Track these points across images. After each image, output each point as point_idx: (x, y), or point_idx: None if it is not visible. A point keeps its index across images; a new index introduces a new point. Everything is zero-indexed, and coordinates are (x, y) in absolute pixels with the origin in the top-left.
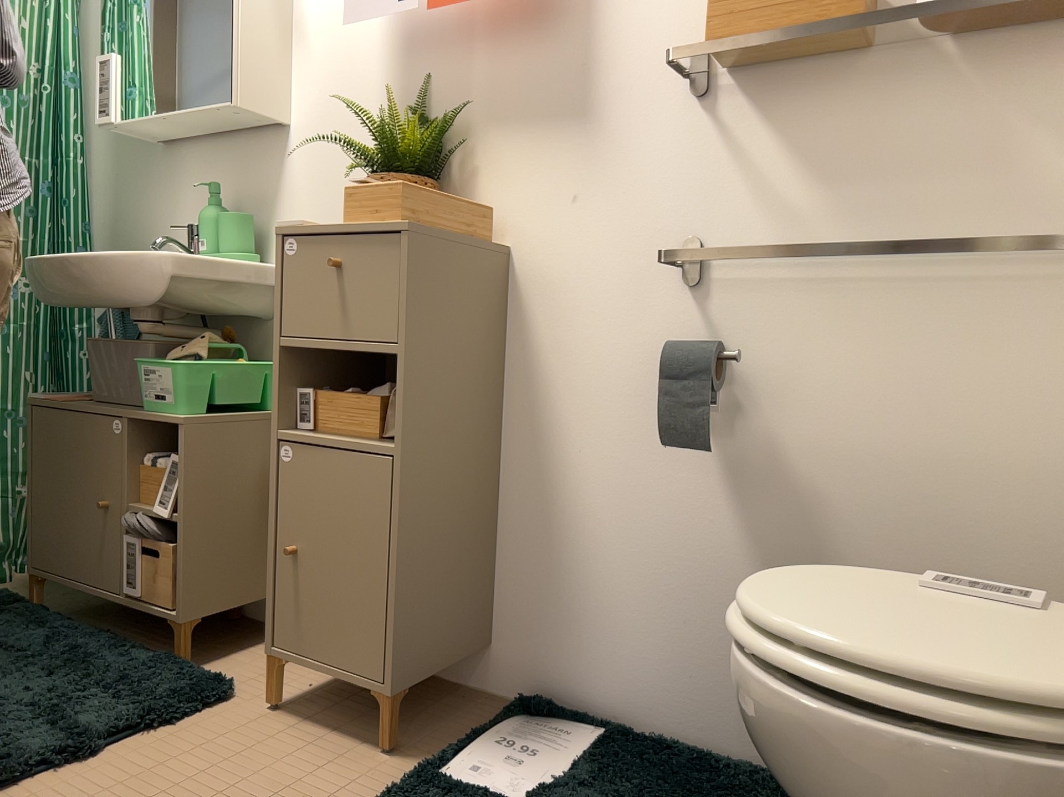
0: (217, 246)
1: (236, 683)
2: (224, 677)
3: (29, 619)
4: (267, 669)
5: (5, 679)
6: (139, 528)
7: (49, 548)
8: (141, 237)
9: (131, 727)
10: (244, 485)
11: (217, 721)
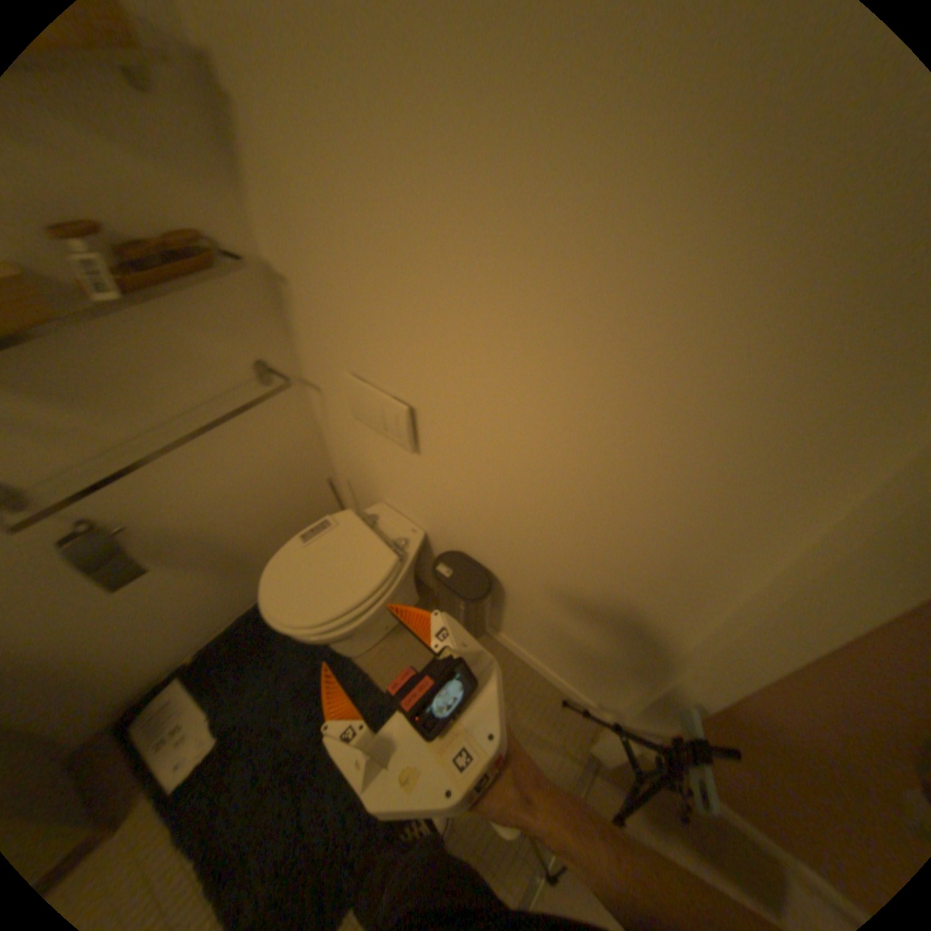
0: None
1: None
2: None
3: None
4: None
5: None
6: None
7: None
8: None
9: None
10: None
11: None
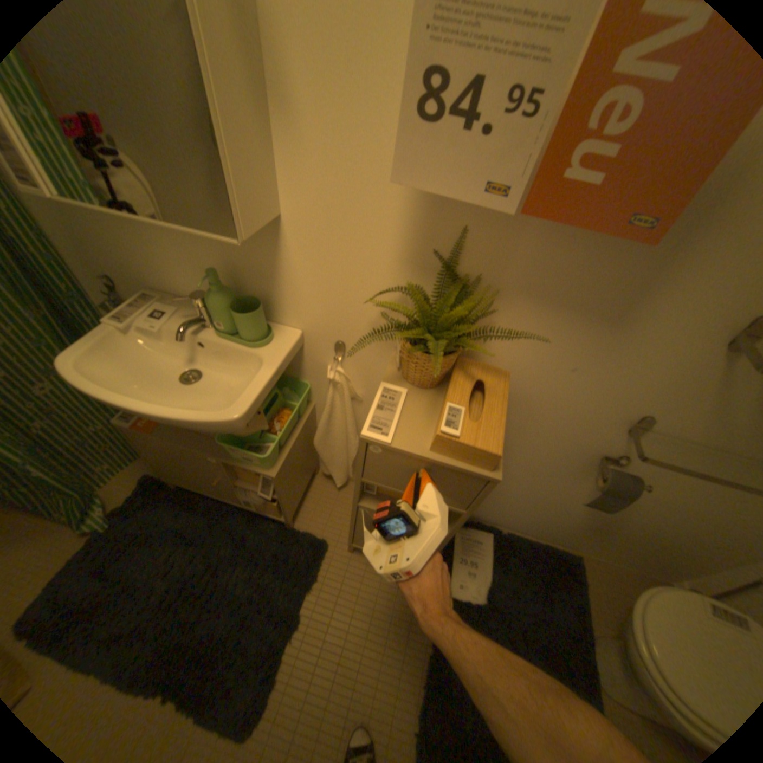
0: (235, 325)
1: (323, 532)
2: (320, 537)
3: (184, 507)
4: (349, 545)
5: (218, 580)
6: (253, 500)
7: (175, 479)
8: (116, 257)
9: (307, 600)
10: (301, 460)
11: (334, 571)
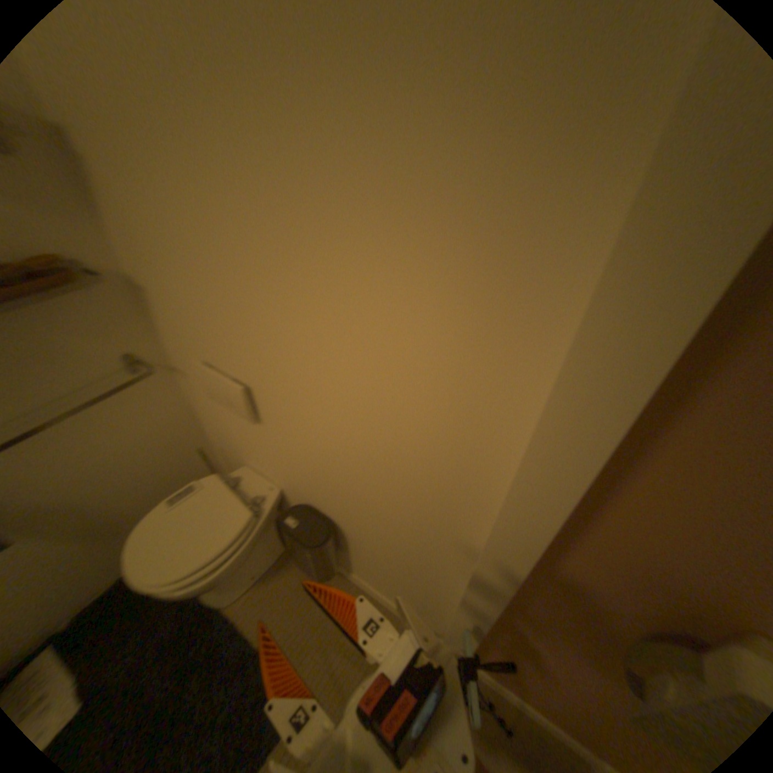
0: None
1: None
2: None
3: None
4: None
5: None
6: None
7: None
8: None
9: None
10: None
11: None
